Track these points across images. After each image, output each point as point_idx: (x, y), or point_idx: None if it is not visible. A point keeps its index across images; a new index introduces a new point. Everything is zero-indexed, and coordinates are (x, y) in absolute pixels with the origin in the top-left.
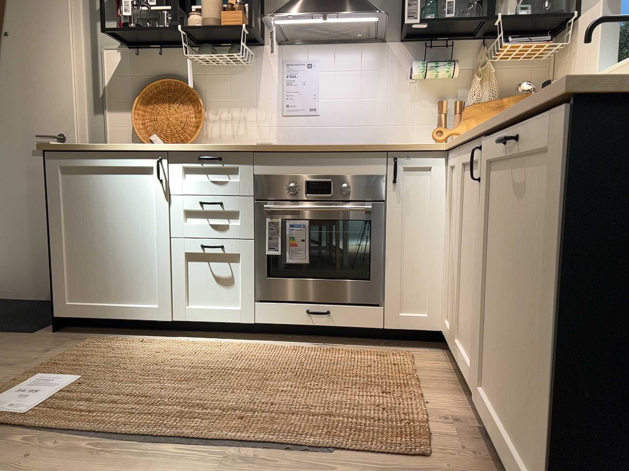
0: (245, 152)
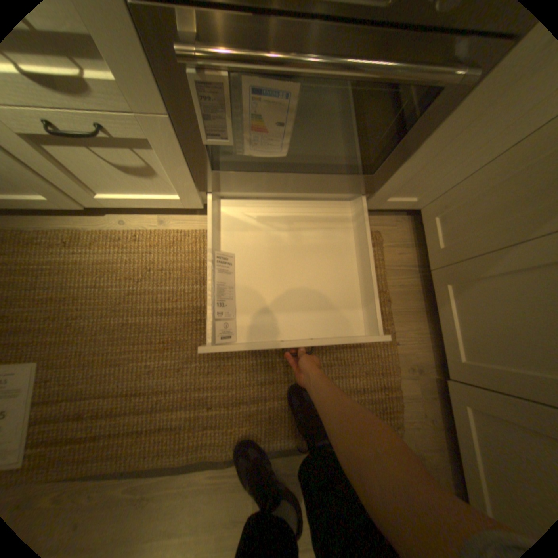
0: None
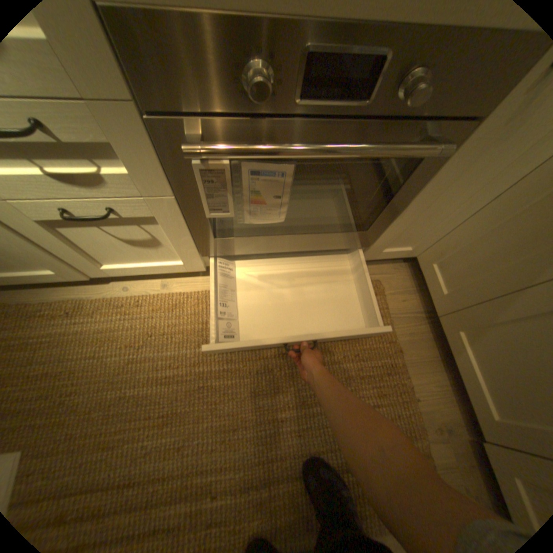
0: None
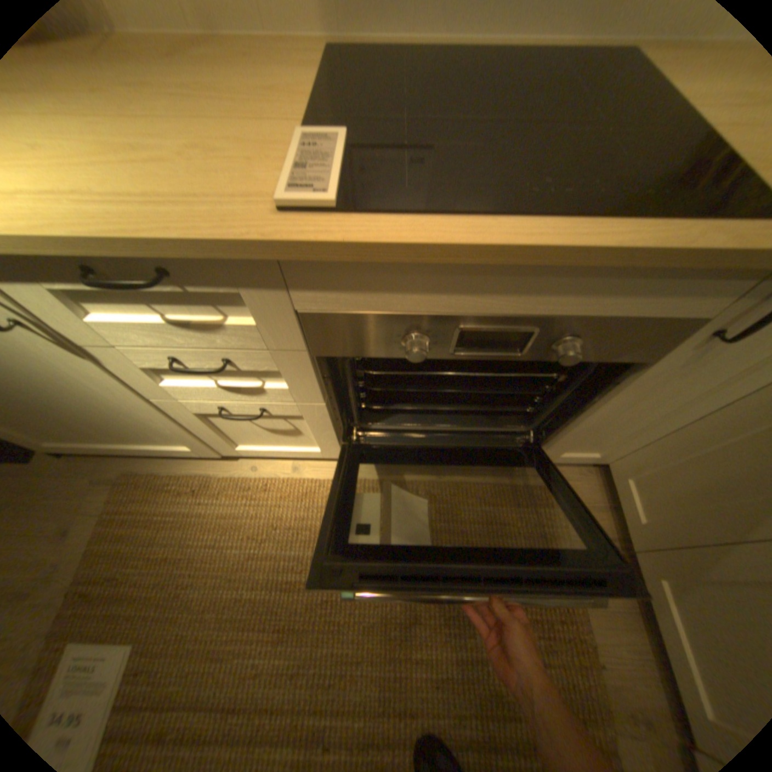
0: (246, 255)
